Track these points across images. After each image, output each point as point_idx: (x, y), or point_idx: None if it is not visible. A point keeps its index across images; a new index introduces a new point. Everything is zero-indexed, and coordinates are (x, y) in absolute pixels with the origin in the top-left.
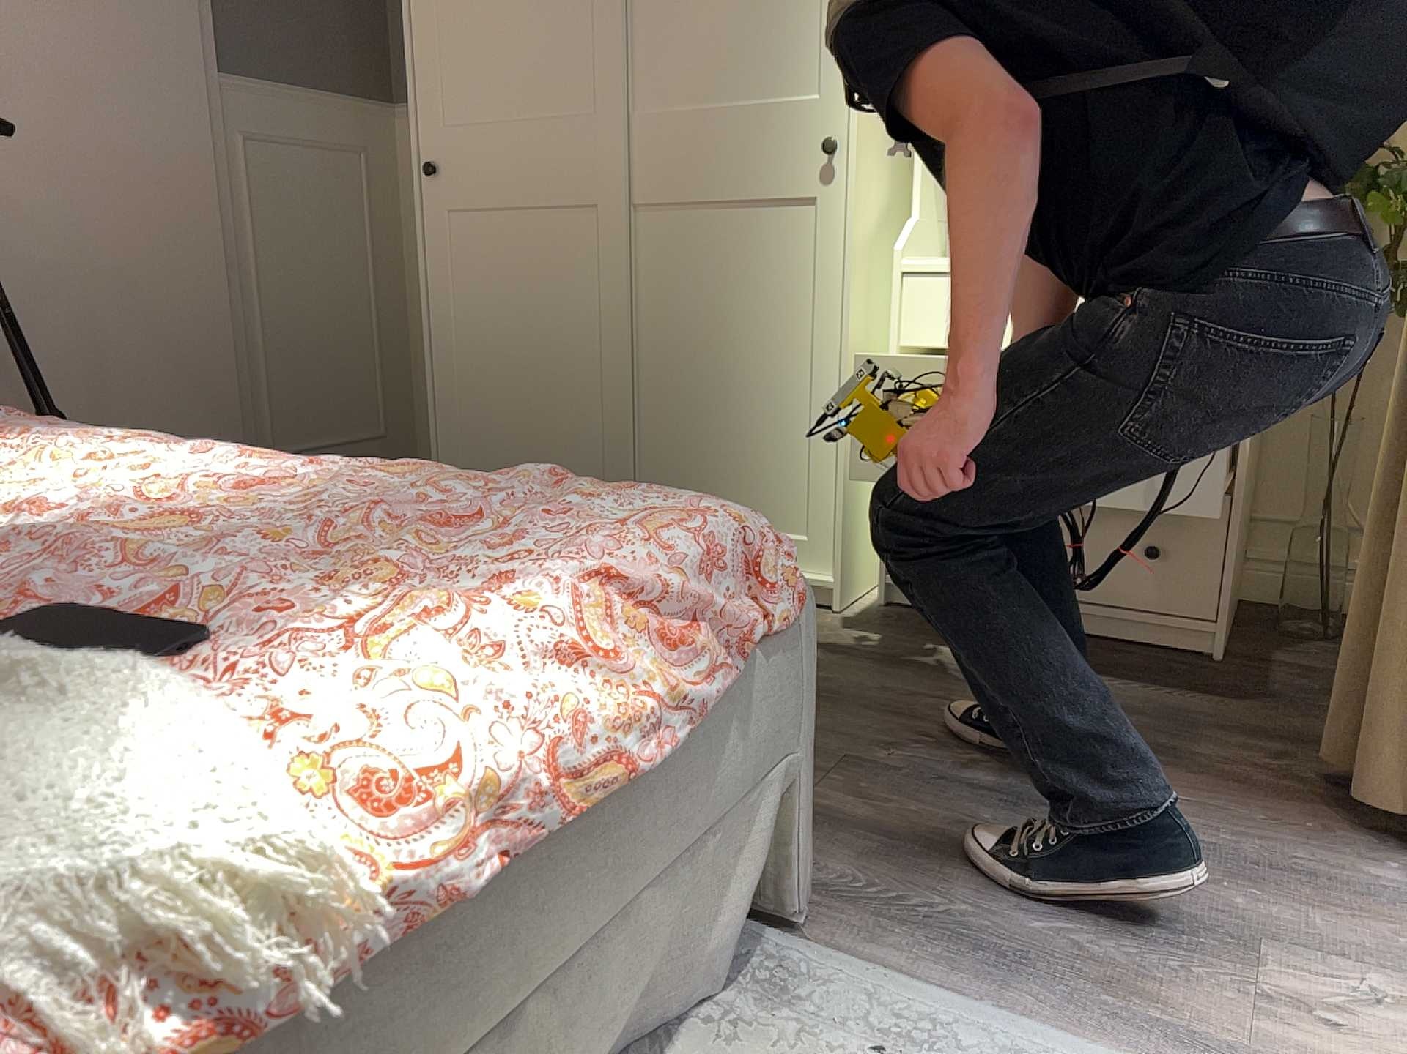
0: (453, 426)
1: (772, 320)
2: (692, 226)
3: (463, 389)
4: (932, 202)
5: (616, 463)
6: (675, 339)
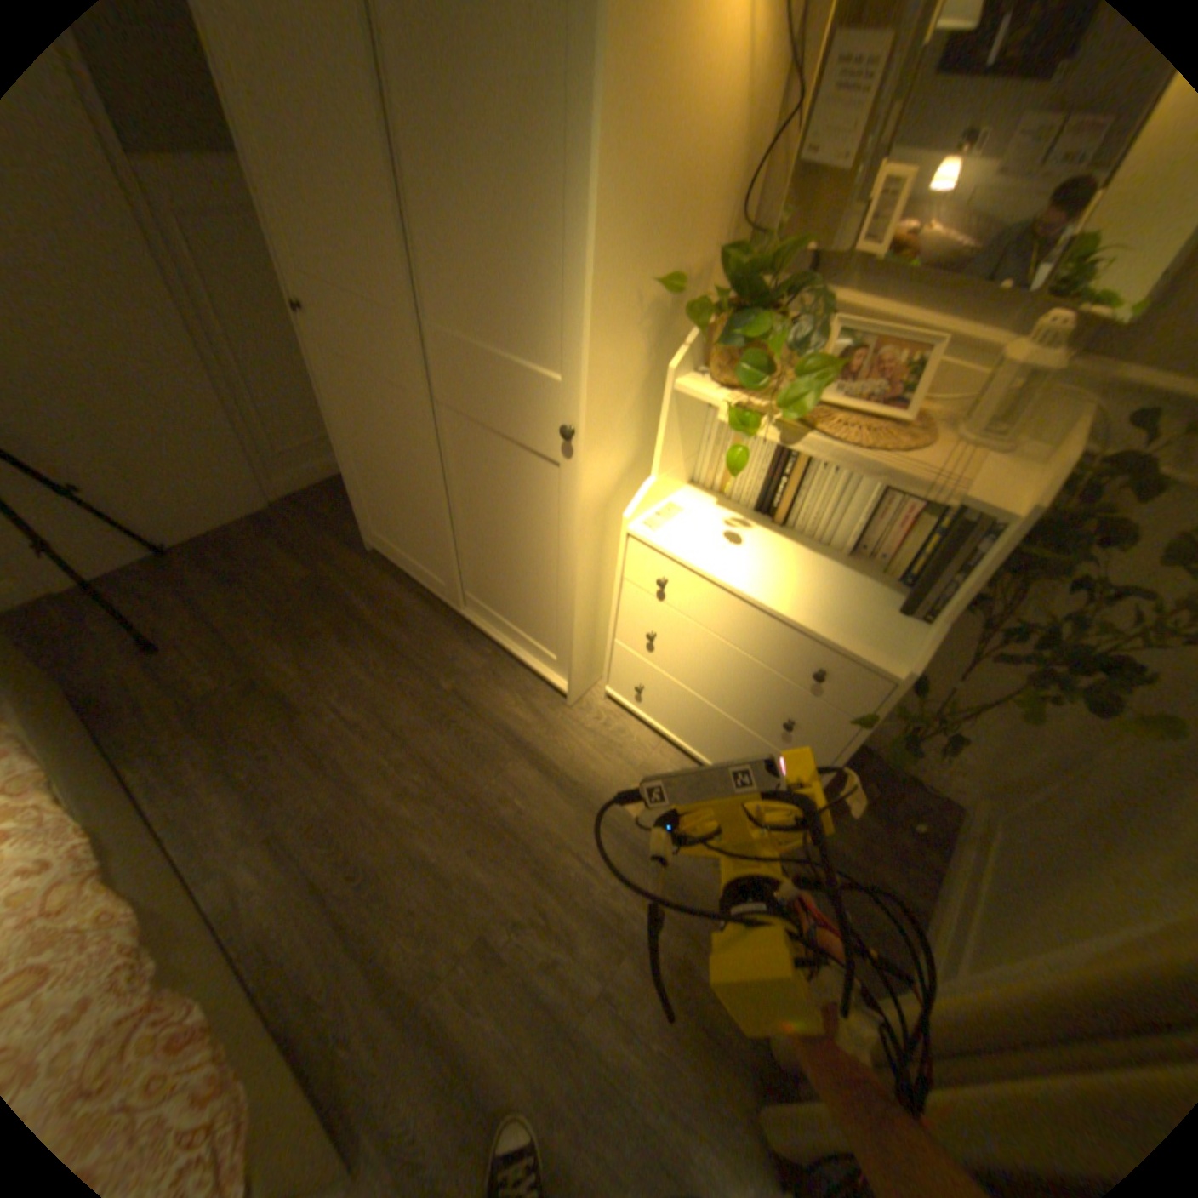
0: (358, 491)
1: (533, 530)
2: (477, 435)
3: (358, 471)
4: (678, 452)
5: (447, 564)
6: (474, 506)
